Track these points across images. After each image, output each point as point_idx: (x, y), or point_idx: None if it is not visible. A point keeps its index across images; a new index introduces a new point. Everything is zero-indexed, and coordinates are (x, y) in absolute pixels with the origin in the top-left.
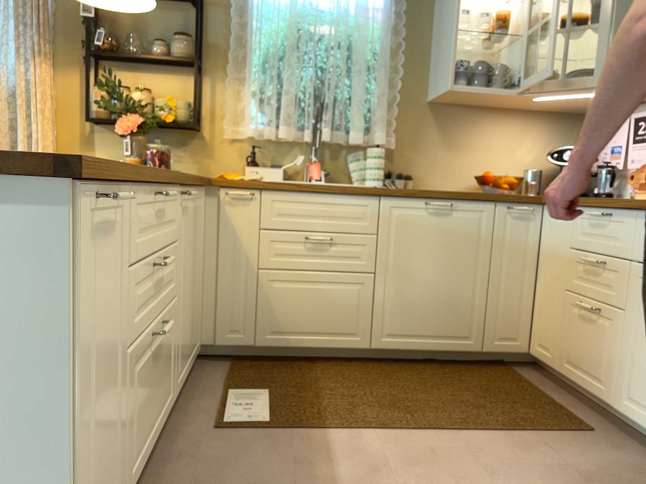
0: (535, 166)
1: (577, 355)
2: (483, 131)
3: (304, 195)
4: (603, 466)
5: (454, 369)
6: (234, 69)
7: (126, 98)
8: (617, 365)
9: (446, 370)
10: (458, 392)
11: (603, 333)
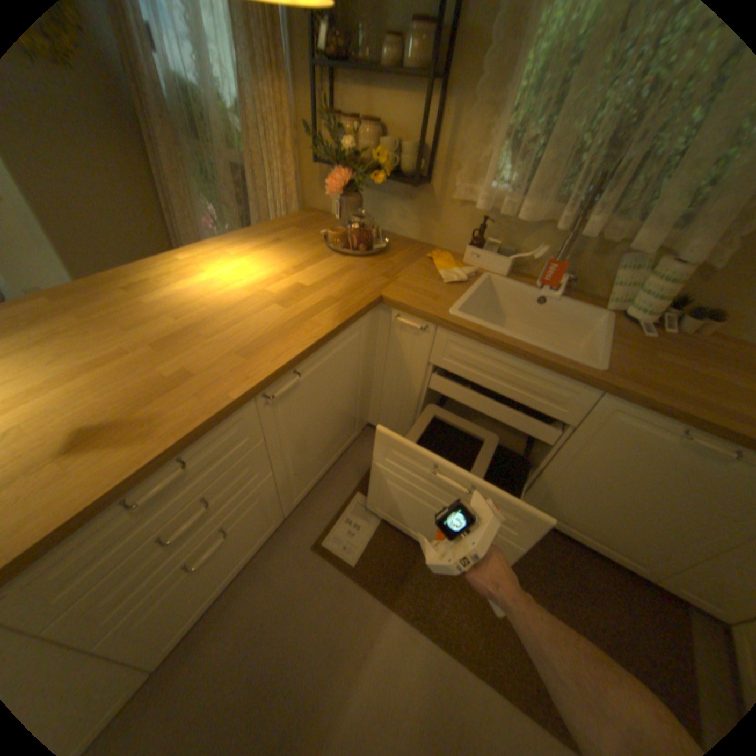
0: None
1: None
2: None
3: (491, 349)
4: None
5: (604, 574)
6: (490, 84)
7: (339, 141)
8: None
9: (592, 570)
10: (576, 625)
11: None
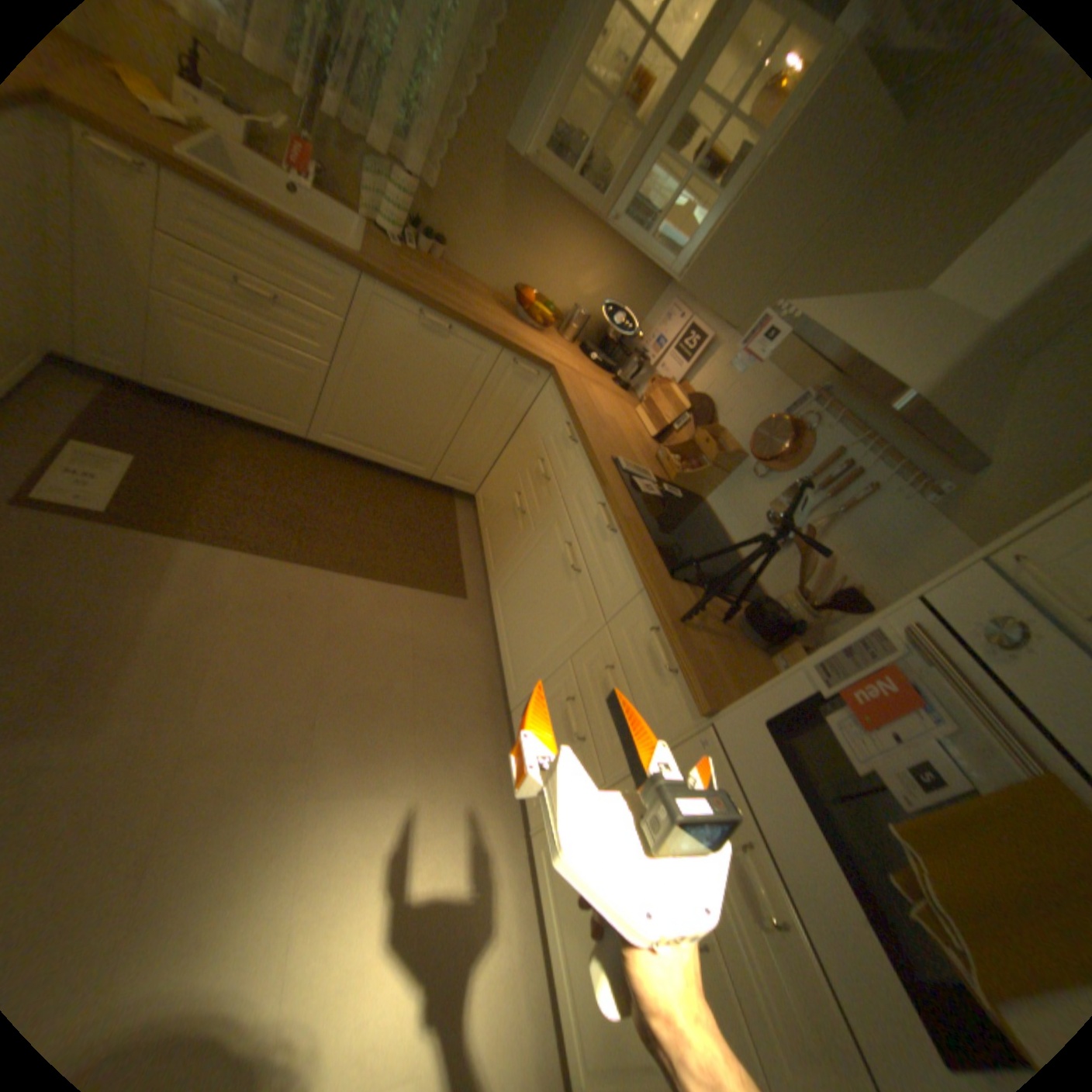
0: (589, 306)
1: (495, 530)
2: (556, 231)
3: (242, 216)
4: (442, 638)
5: (395, 488)
6: None
7: None
8: (508, 563)
9: (385, 486)
10: (375, 520)
11: (515, 531)
